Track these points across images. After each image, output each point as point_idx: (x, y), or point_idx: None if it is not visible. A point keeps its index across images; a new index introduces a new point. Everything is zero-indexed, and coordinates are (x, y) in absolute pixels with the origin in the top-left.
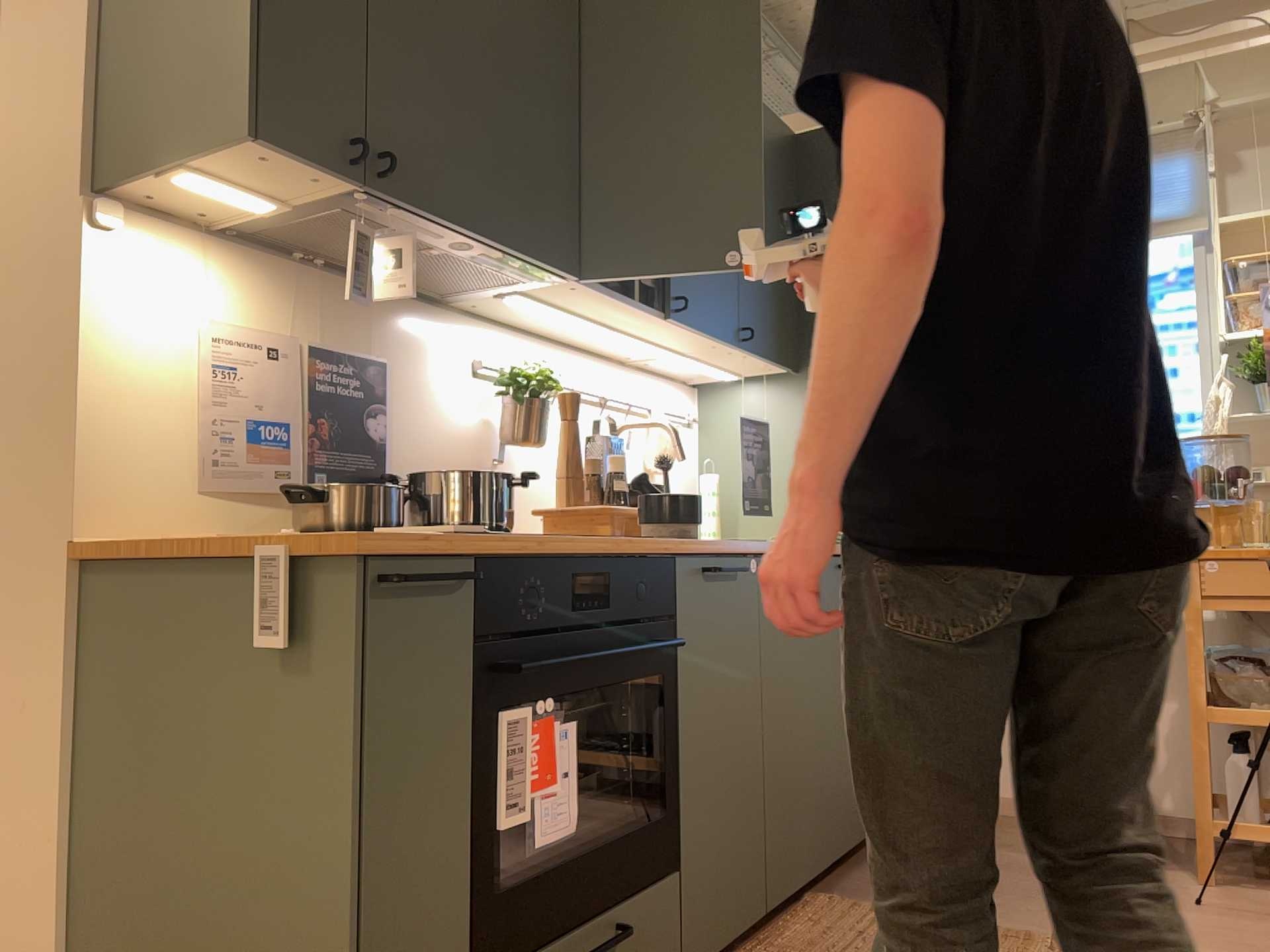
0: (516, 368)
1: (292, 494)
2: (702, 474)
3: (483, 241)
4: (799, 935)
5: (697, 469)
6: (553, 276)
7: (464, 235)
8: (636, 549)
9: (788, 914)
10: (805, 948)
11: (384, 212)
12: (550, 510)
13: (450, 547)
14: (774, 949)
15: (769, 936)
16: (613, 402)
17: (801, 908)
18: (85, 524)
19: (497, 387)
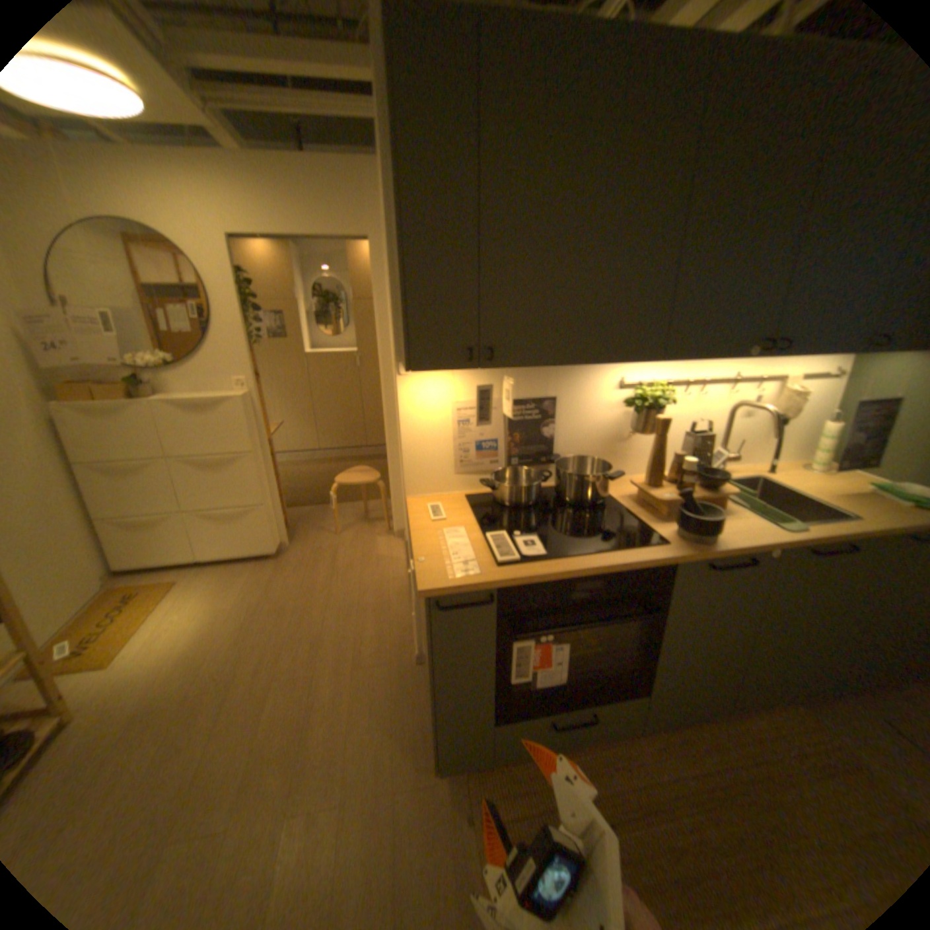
0: (643, 388)
1: (492, 475)
2: (829, 417)
3: (575, 364)
4: (758, 731)
5: (829, 411)
6: (647, 358)
7: (560, 364)
8: (639, 561)
9: (767, 710)
10: (754, 743)
11: (504, 366)
12: (637, 486)
13: (479, 588)
14: (733, 730)
15: (739, 719)
16: (746, 378)
17: (779, 710)
18: (409, 491)
19: (627, 402)
